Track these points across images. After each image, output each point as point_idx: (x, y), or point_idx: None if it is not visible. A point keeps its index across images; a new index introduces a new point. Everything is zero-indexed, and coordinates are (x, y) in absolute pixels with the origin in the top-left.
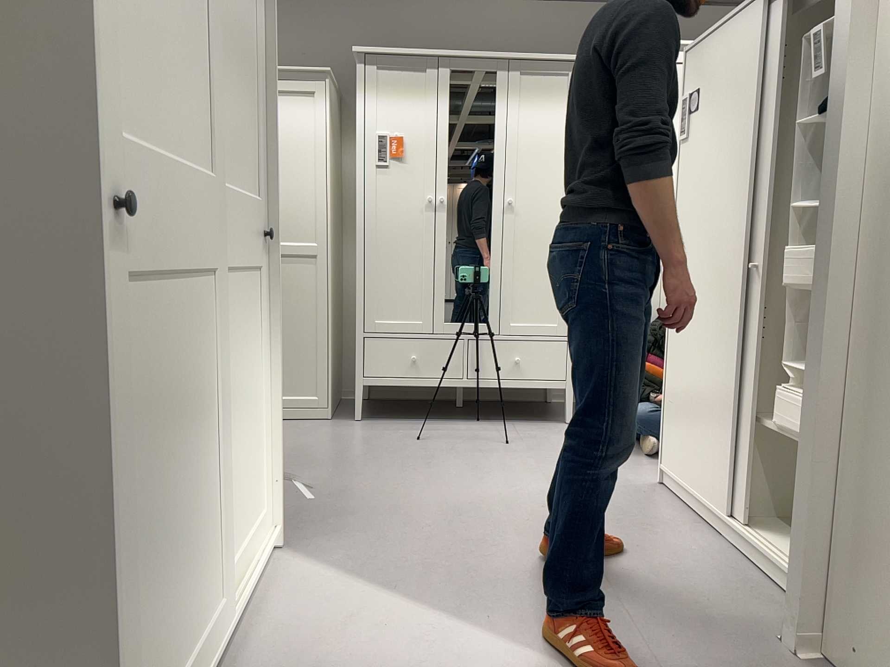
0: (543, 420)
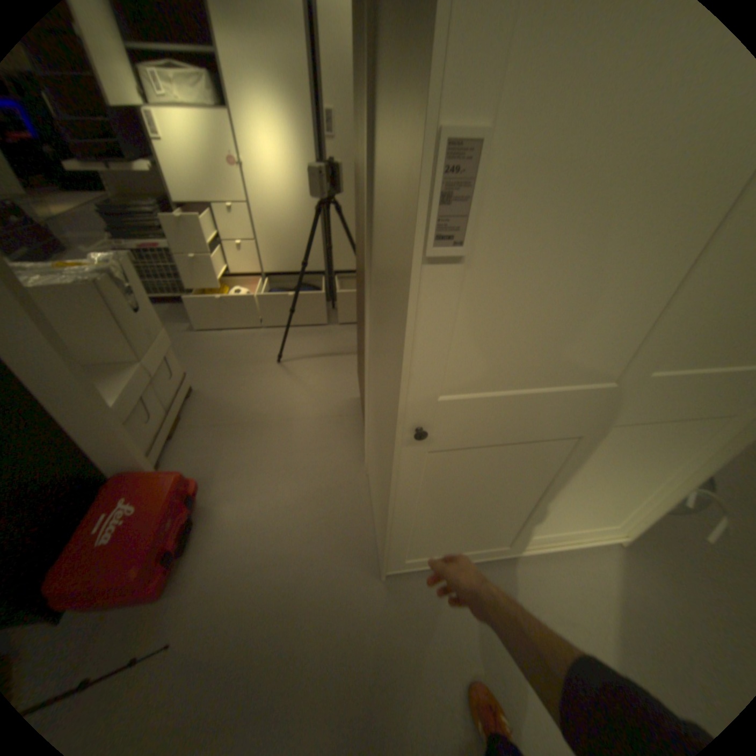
0: None
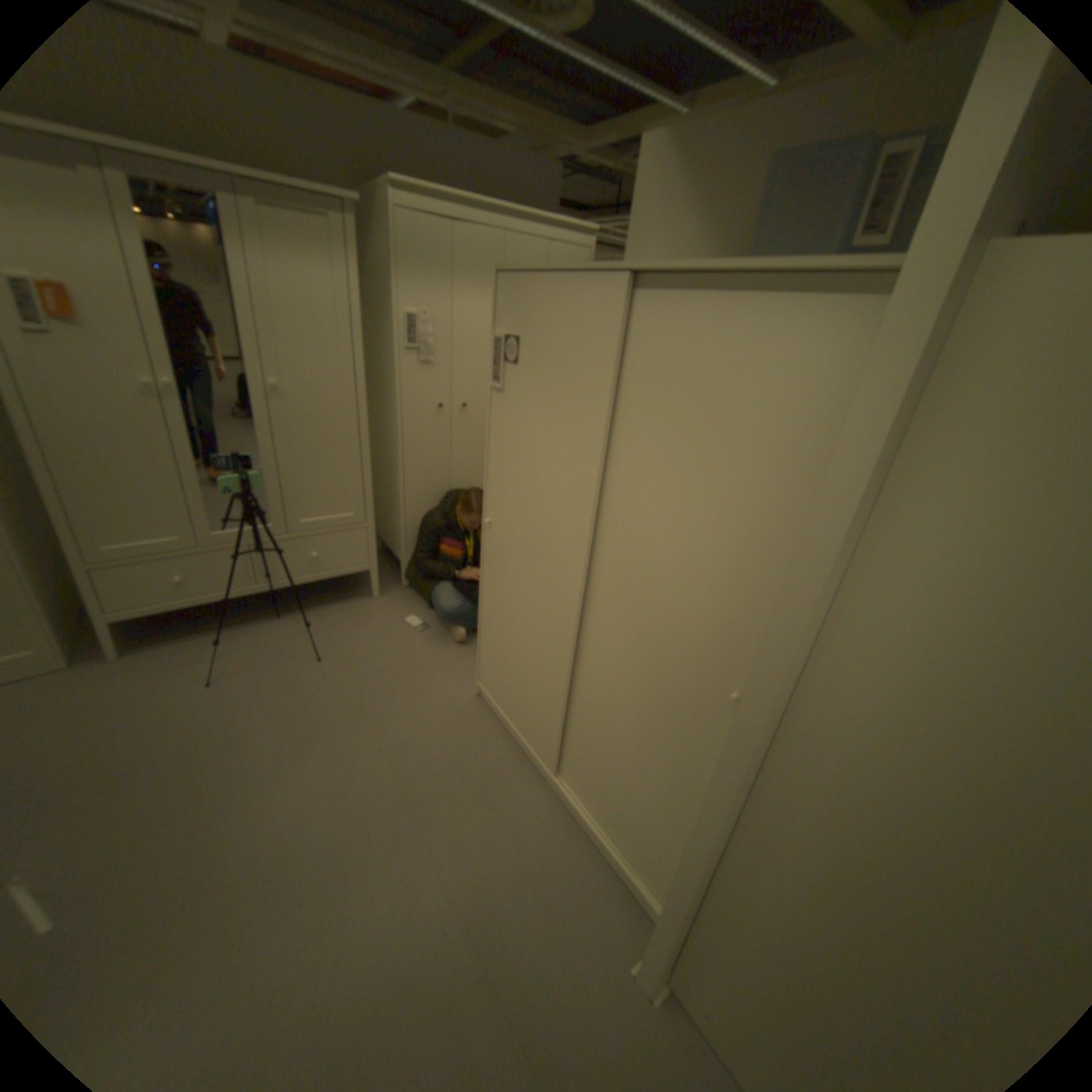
0: (348, 596)
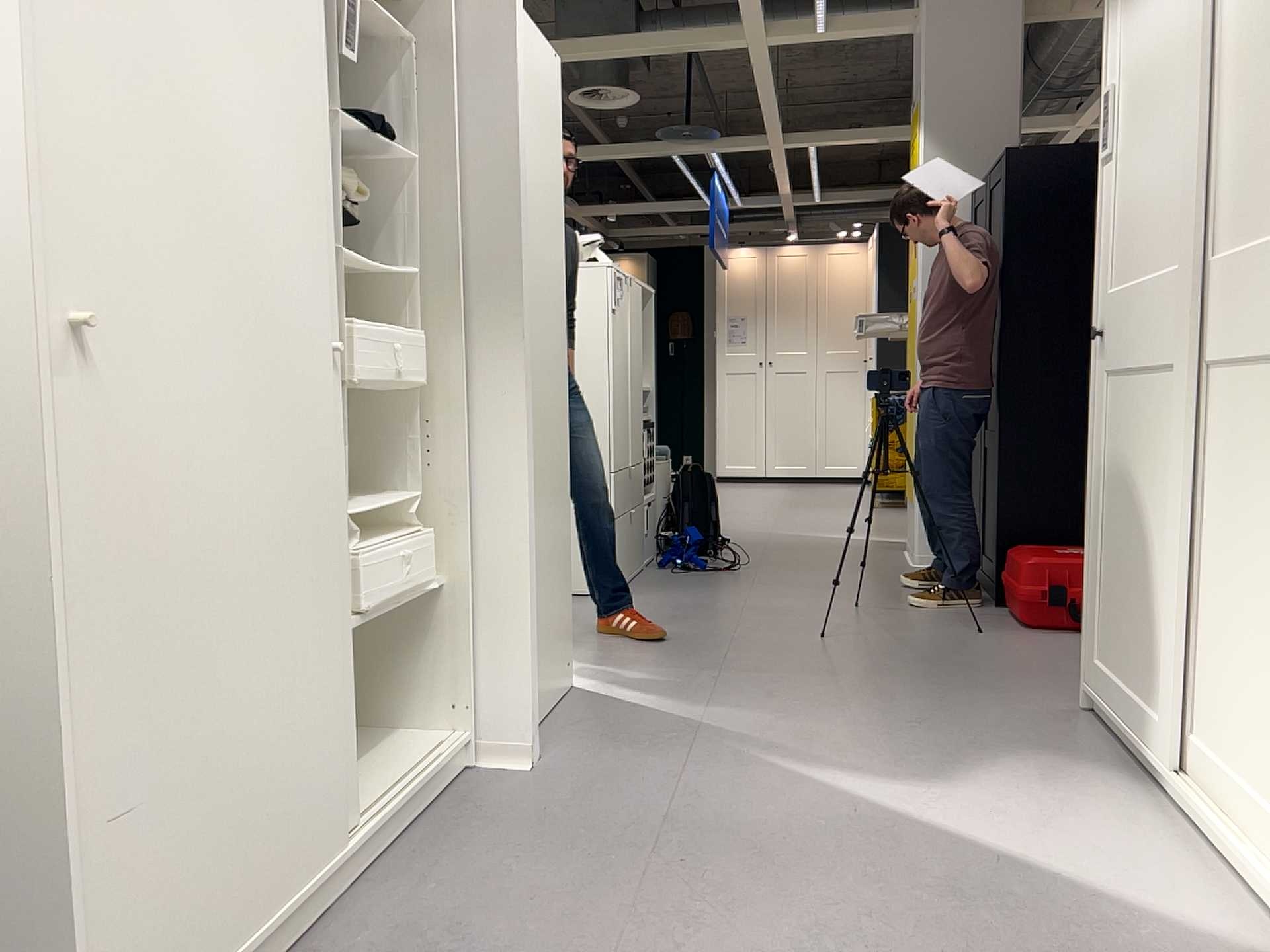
0: None
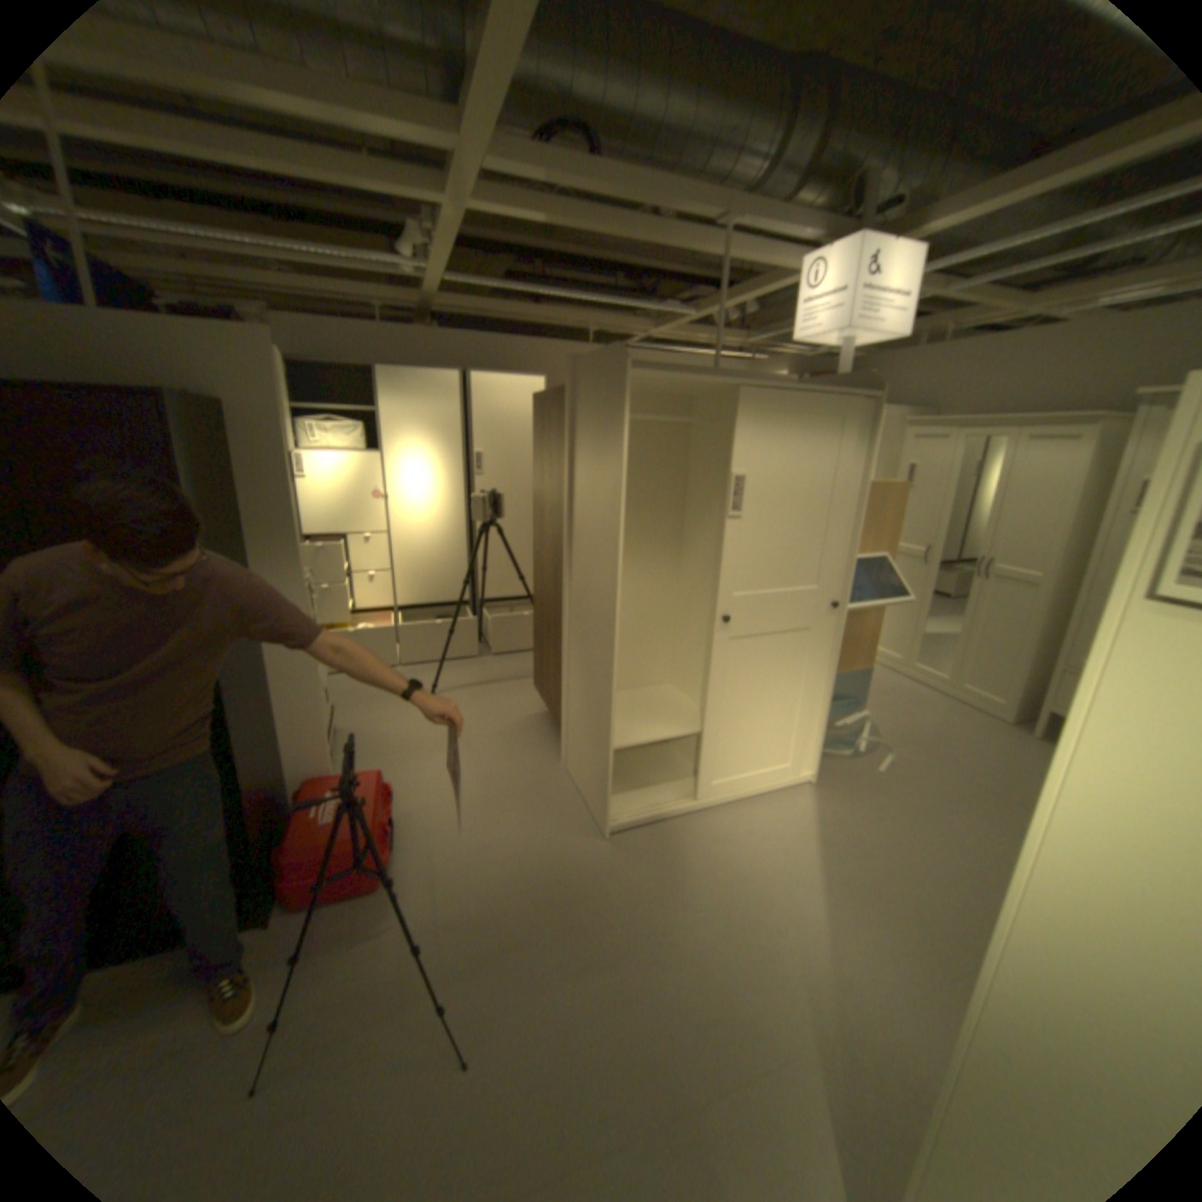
0: None
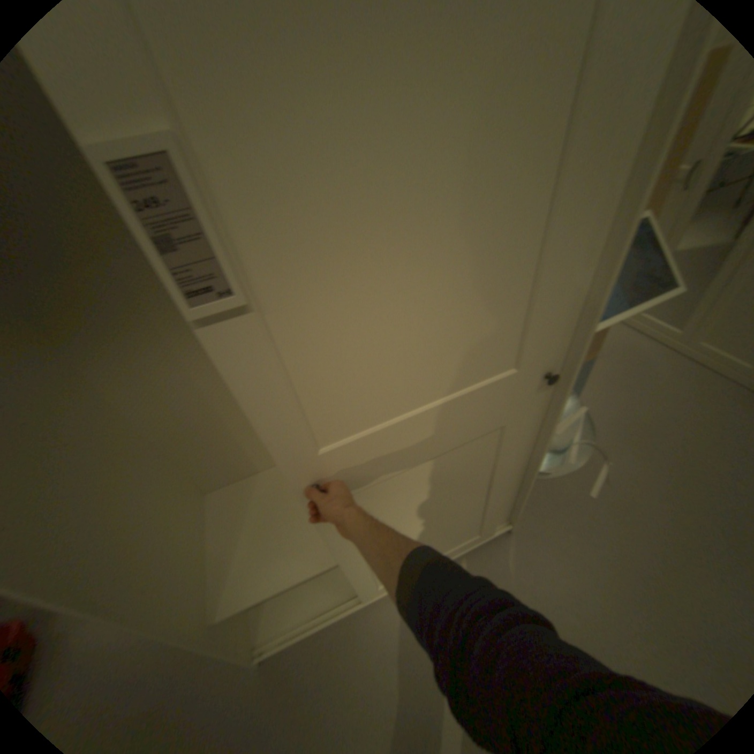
0: None
